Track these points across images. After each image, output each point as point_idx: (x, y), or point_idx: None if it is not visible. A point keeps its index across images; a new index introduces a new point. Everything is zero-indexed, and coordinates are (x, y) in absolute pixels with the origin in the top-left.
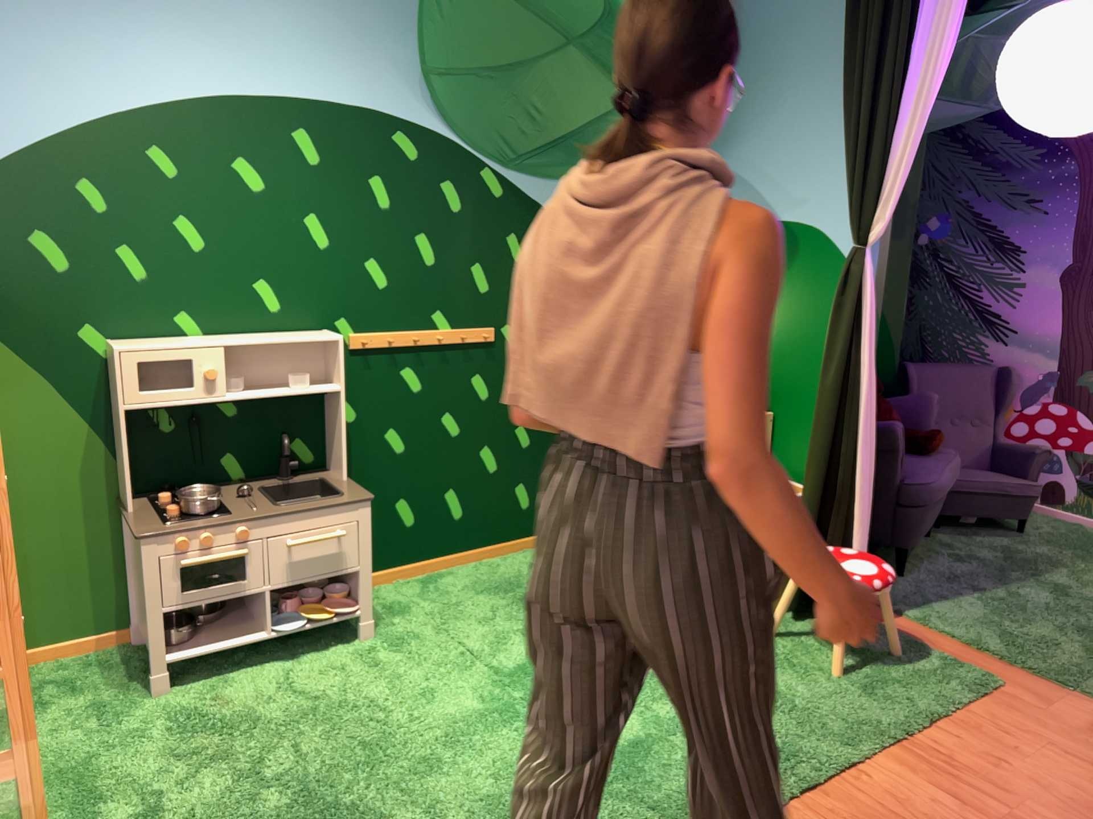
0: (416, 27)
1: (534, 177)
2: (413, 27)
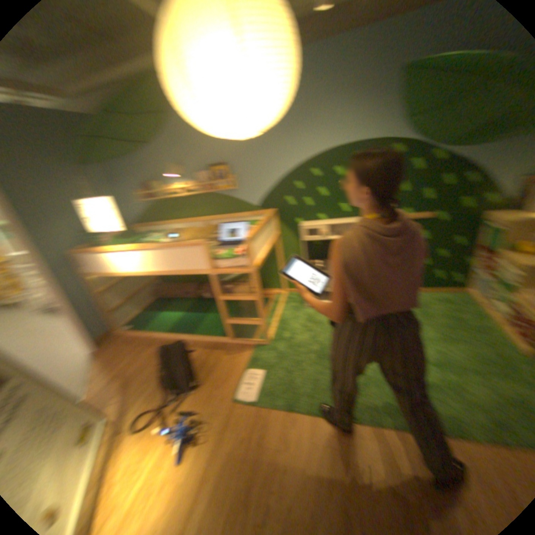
0: (405, 98)
1: (463, 147)
2: (404, 98)
